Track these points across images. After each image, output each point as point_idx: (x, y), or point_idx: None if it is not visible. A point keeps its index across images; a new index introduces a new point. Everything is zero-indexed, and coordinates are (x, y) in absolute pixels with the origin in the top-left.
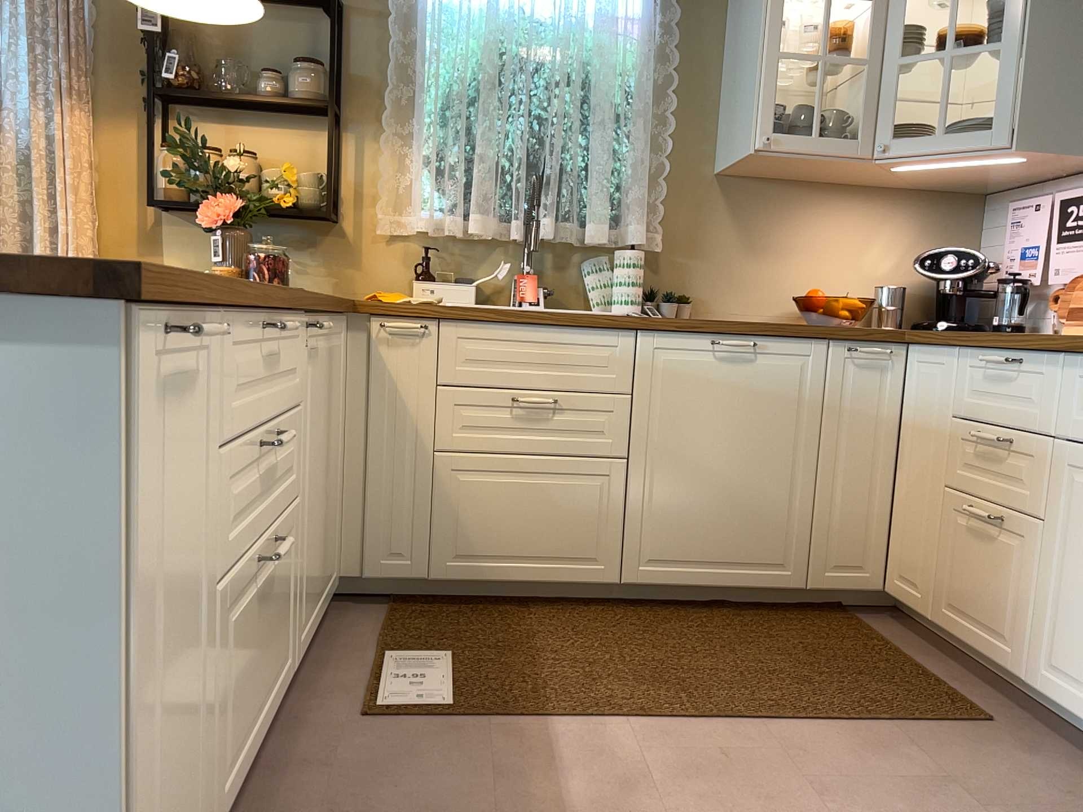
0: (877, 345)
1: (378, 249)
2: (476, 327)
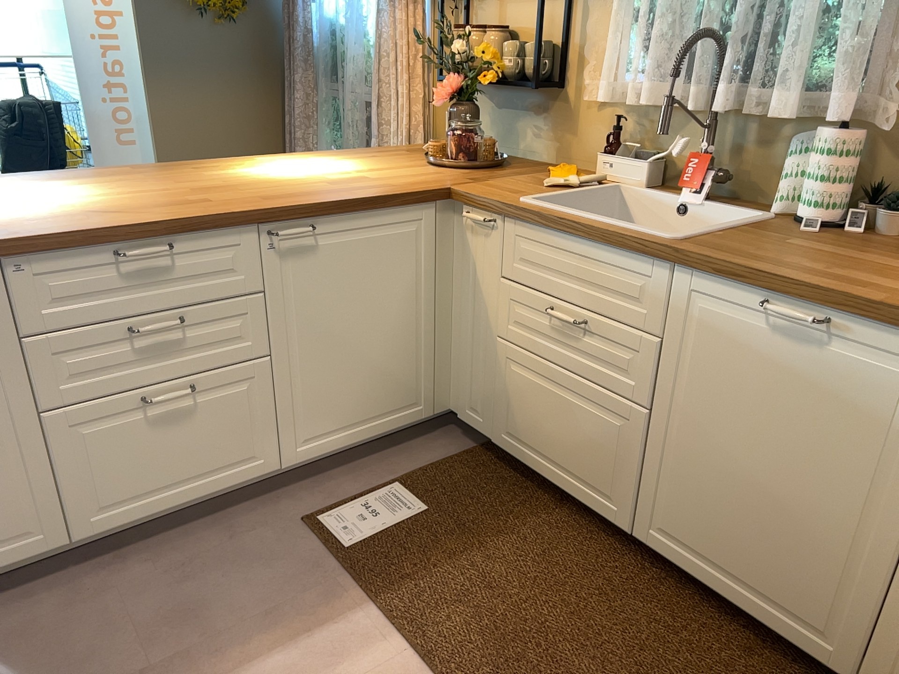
0: None
1: (588, 116)
2: (529, 228)
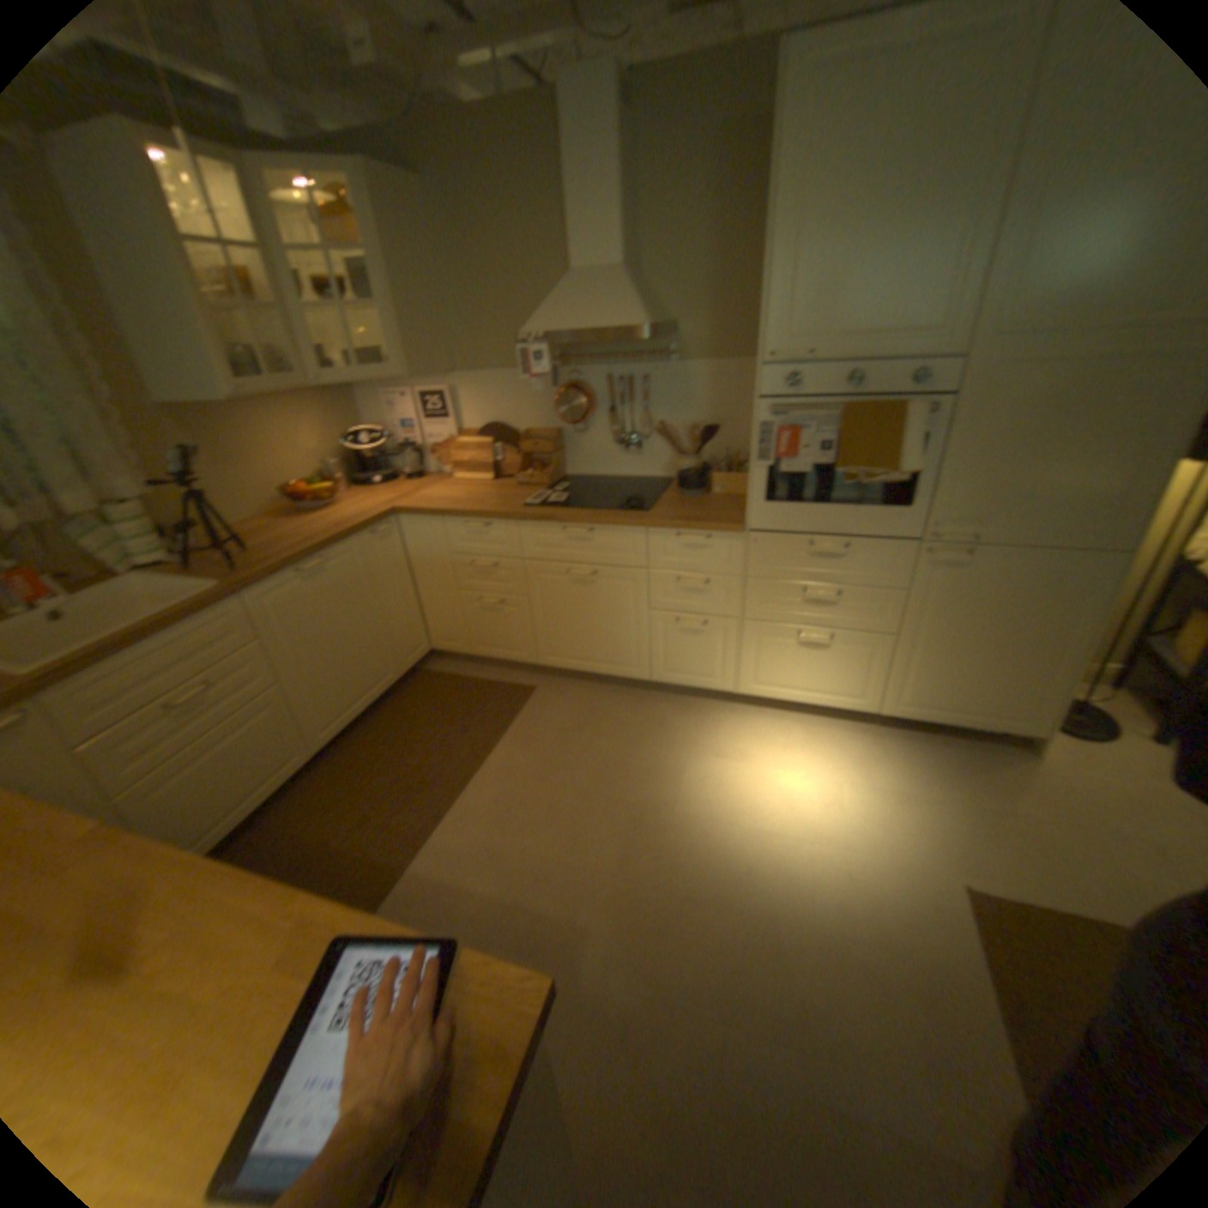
0: (384, 523)
1: None
2: (92, 674)
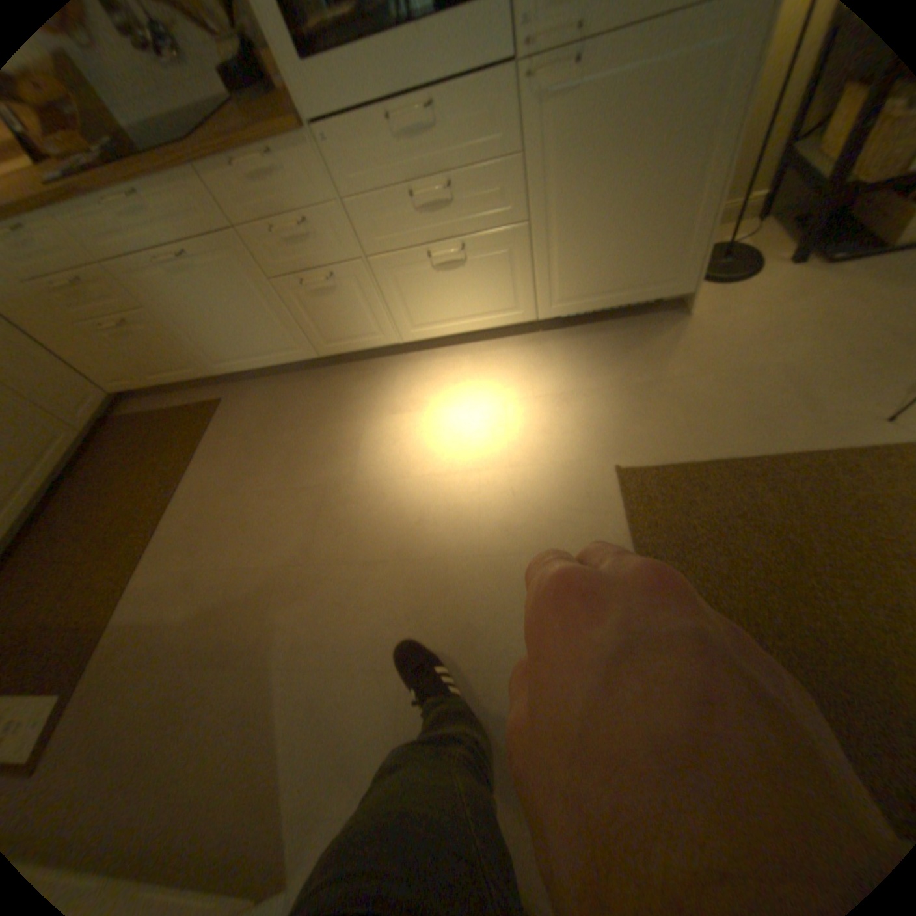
0: None
1: None
2: None
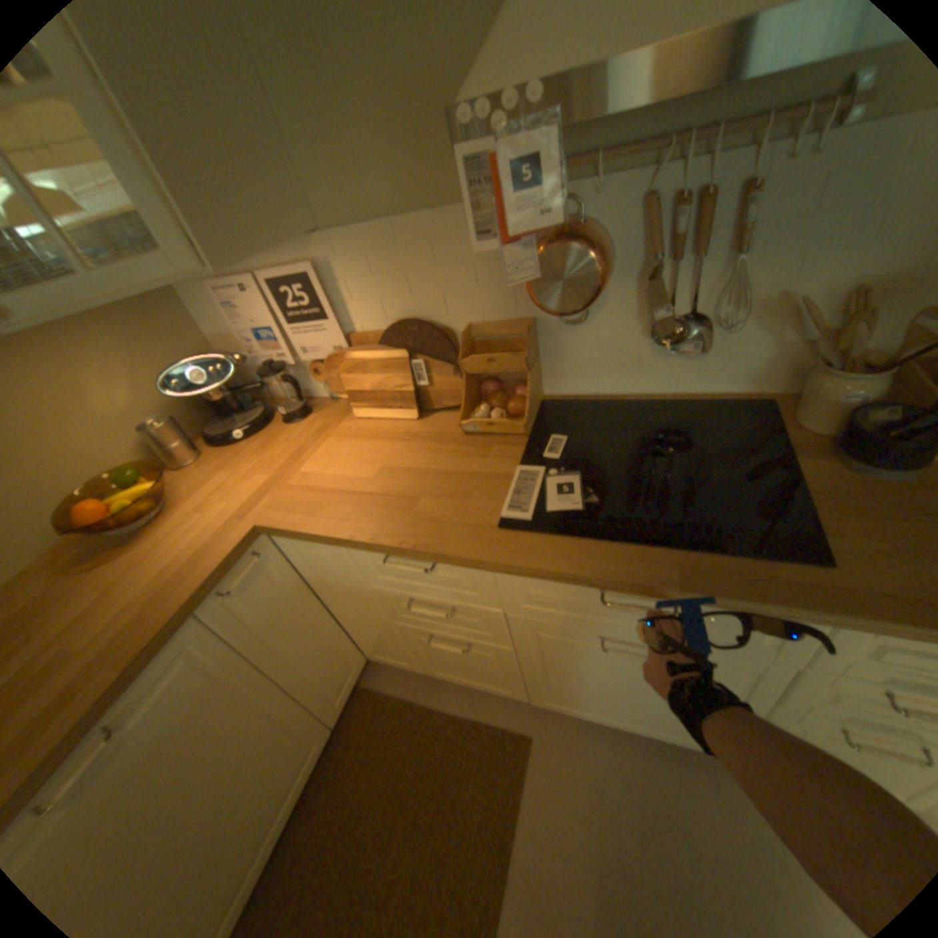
0: (236, 564)
1: None
2: None
